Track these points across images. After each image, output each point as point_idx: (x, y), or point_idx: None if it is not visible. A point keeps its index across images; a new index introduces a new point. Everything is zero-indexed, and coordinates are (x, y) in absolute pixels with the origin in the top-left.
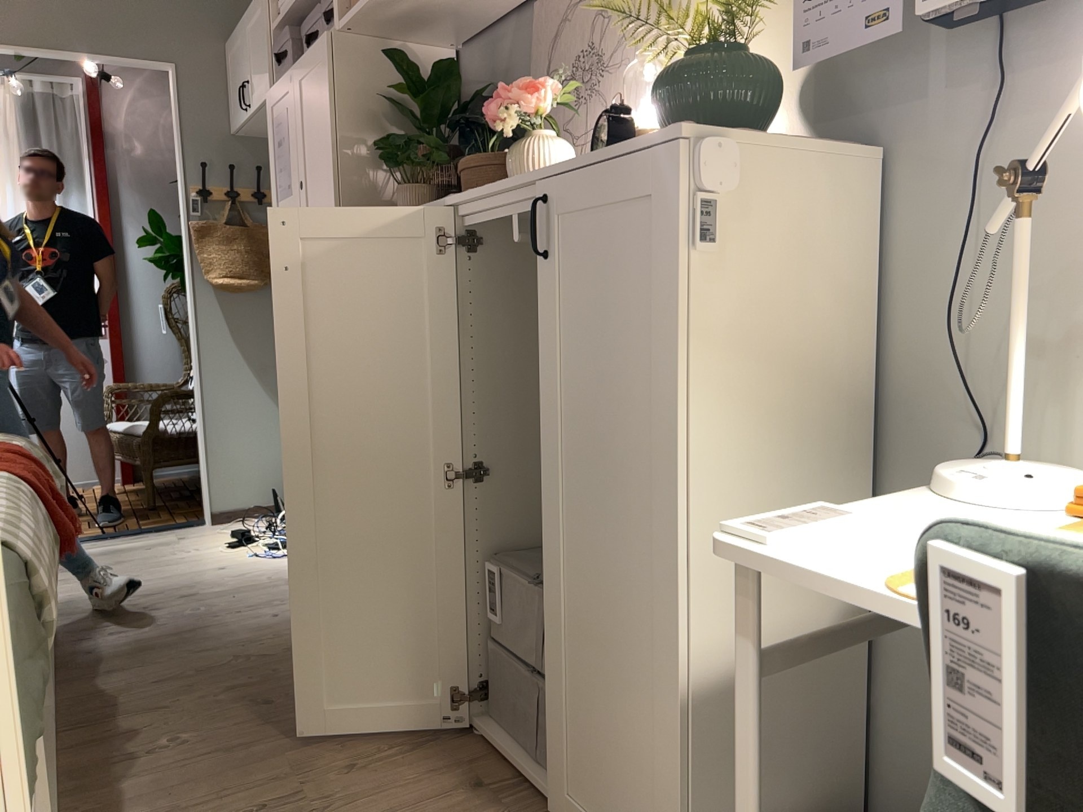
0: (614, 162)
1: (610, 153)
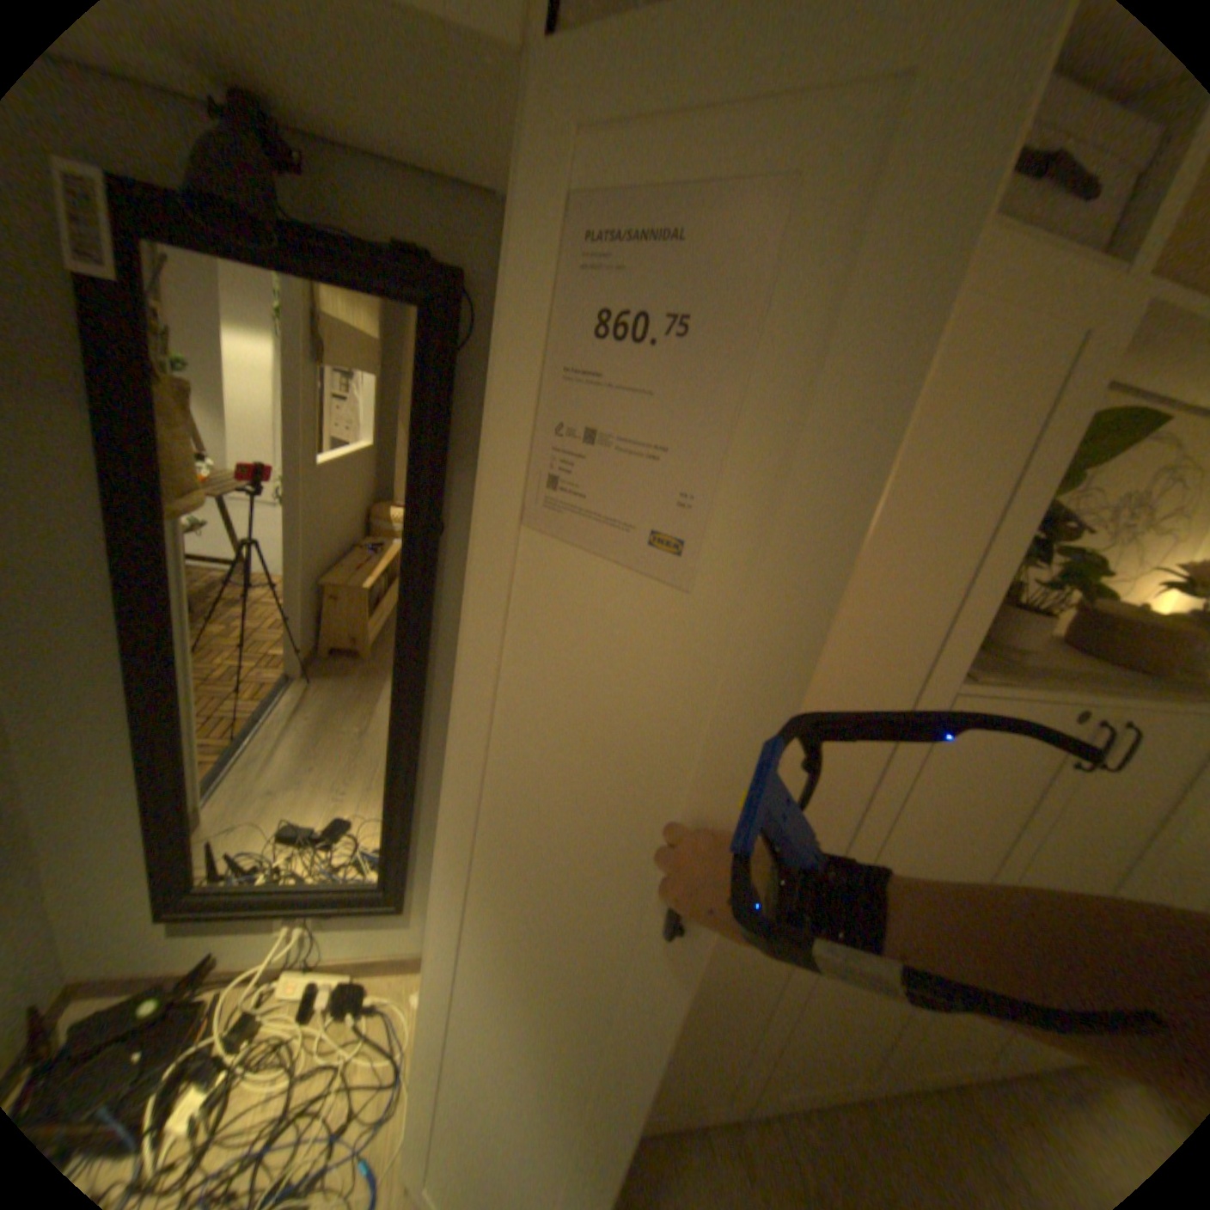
0: None
1: None
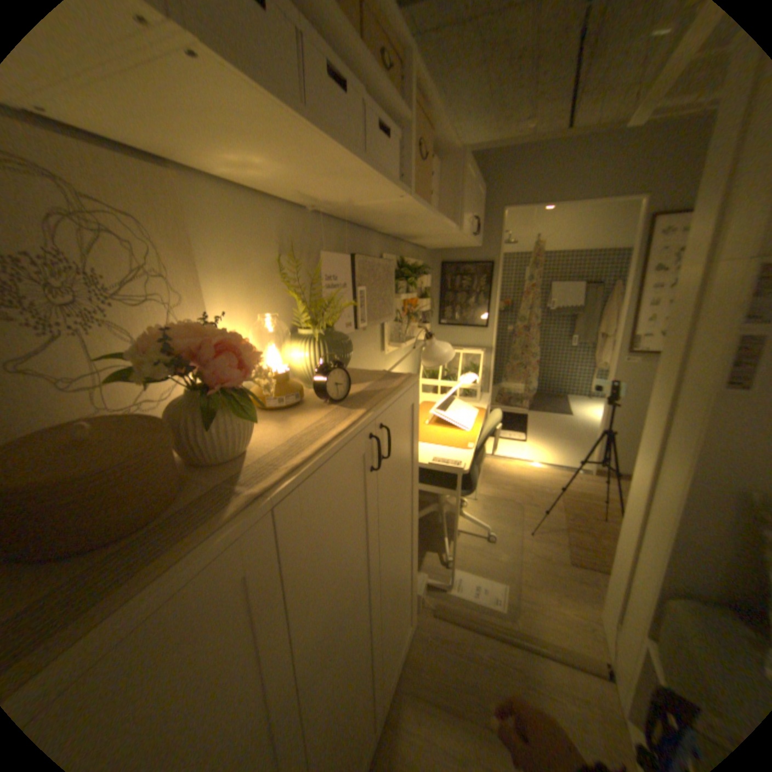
0: (404, 393)
1: (399, 389)
